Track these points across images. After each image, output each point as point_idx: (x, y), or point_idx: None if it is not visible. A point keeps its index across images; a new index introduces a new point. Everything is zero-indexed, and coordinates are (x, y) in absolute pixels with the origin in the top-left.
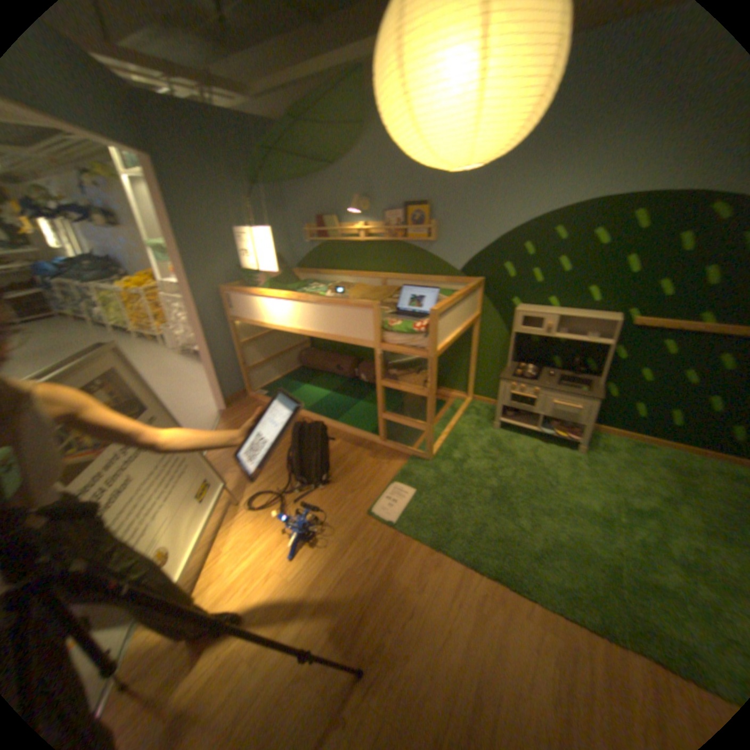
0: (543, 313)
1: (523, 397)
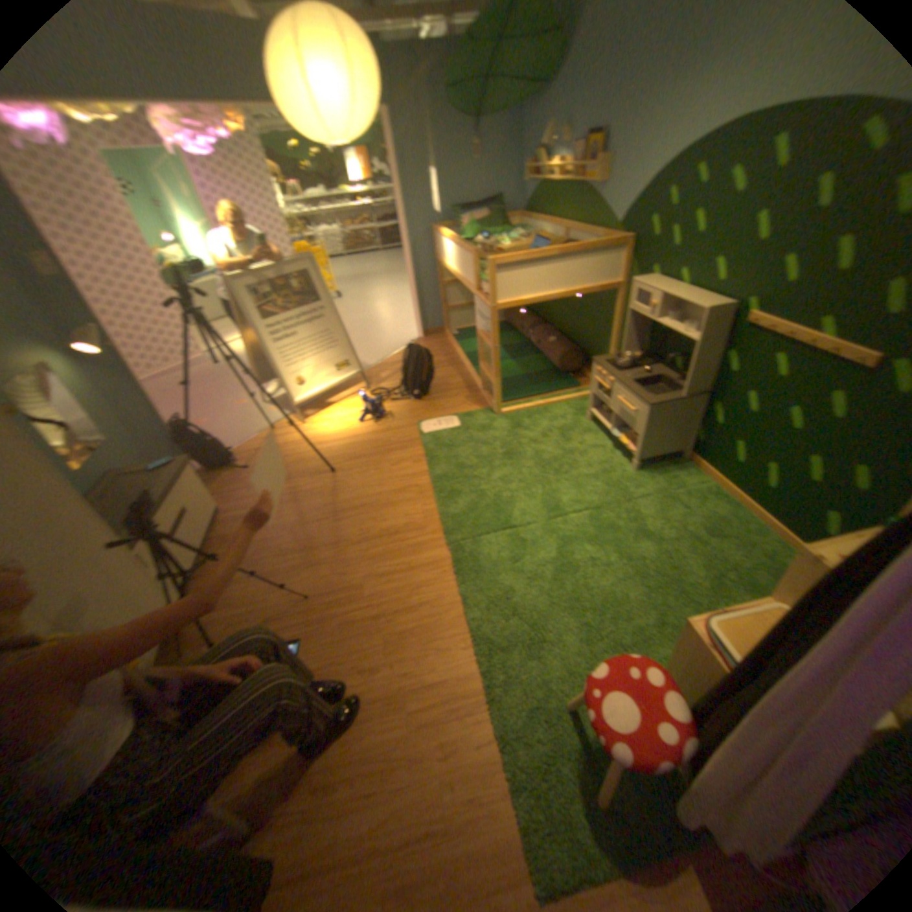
0: (651, 288)
1: (599, 386)
